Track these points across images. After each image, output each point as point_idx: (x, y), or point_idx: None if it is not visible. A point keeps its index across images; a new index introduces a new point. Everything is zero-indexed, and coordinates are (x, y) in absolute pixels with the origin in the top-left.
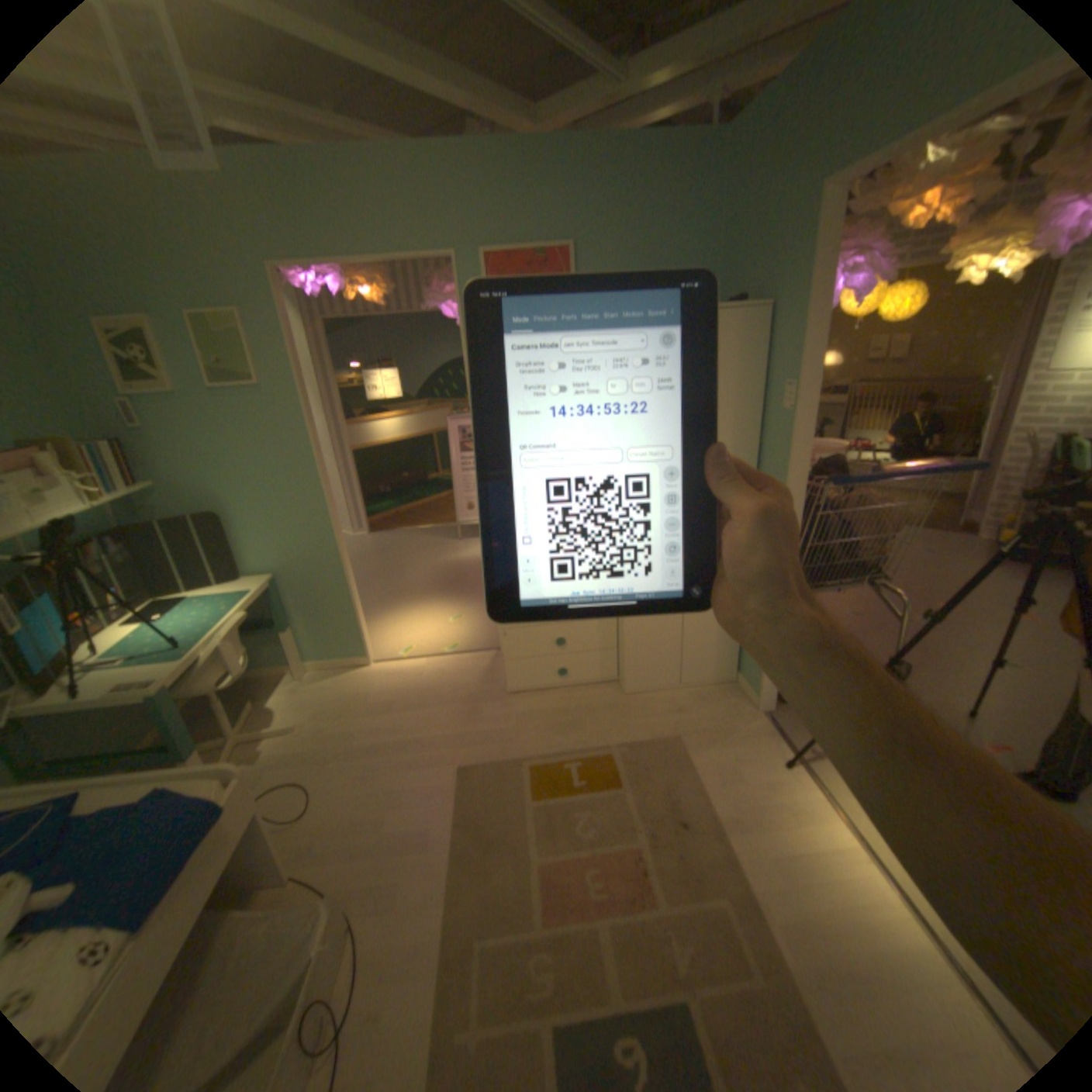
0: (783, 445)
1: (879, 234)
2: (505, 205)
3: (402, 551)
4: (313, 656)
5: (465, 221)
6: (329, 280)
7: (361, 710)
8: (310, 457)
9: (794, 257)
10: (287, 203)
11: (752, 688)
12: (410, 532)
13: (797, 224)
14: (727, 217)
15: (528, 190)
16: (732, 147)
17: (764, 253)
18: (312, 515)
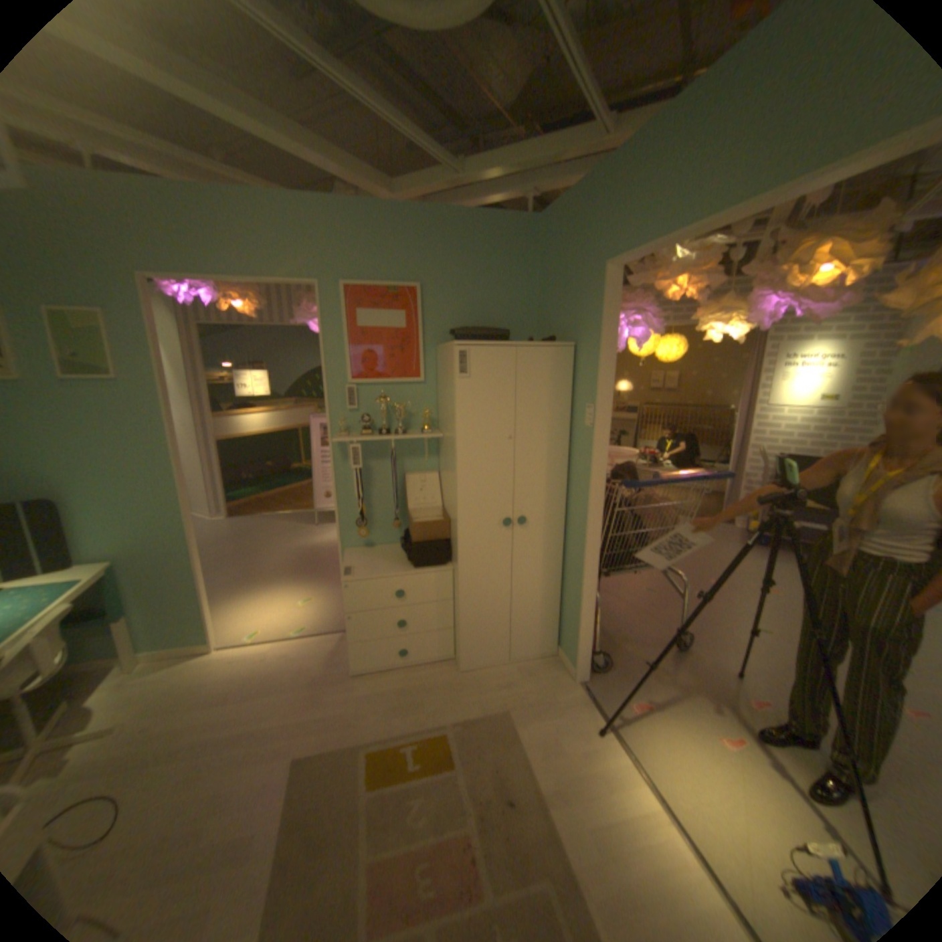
0: (586, 454)
1: (650, 301)
2: (364, 250)
3: (258, 536)
4: (148, 647)
5: (328, 259)
6: (207, 292)
7: (194, 704)
8: (164, 449)
9: (588, 313)
10: (162, 226)
11: (570, 661)
12: (269, 517)
13: (590, 290)
14: (541, 278)
15: (383, 241)
16: (542, 230)
17: (567, 308)
18: (160, 504)
